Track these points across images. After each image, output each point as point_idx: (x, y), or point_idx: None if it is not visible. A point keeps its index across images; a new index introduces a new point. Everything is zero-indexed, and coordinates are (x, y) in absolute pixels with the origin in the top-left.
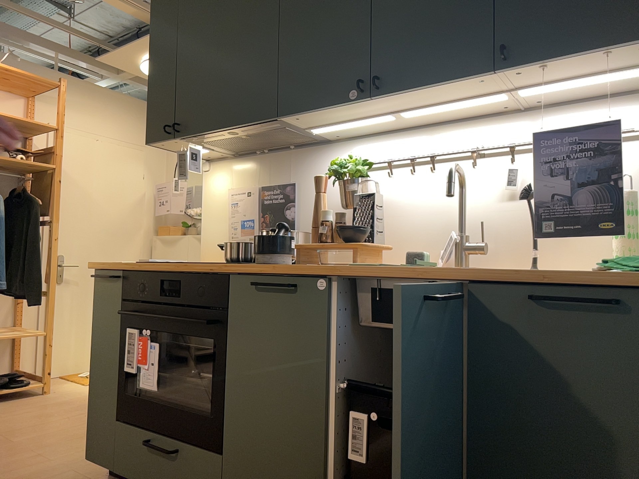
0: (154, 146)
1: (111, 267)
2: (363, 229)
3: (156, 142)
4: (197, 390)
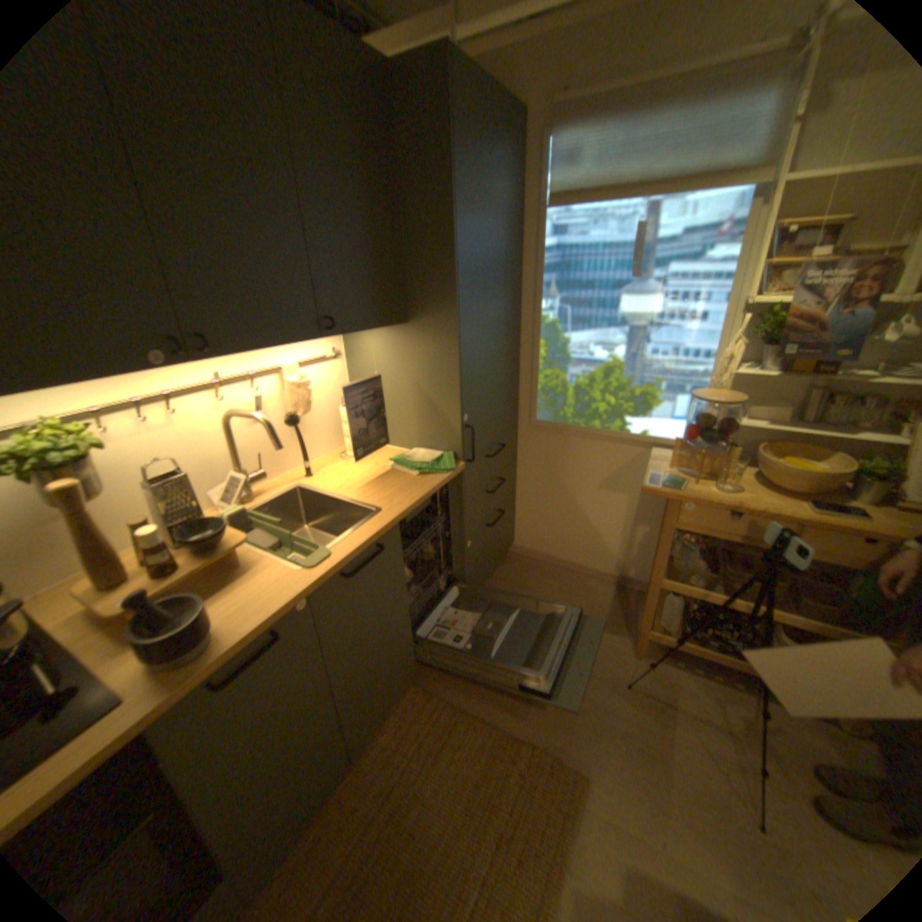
0: None
1: None
2: (212, 525)
3: None
4: None
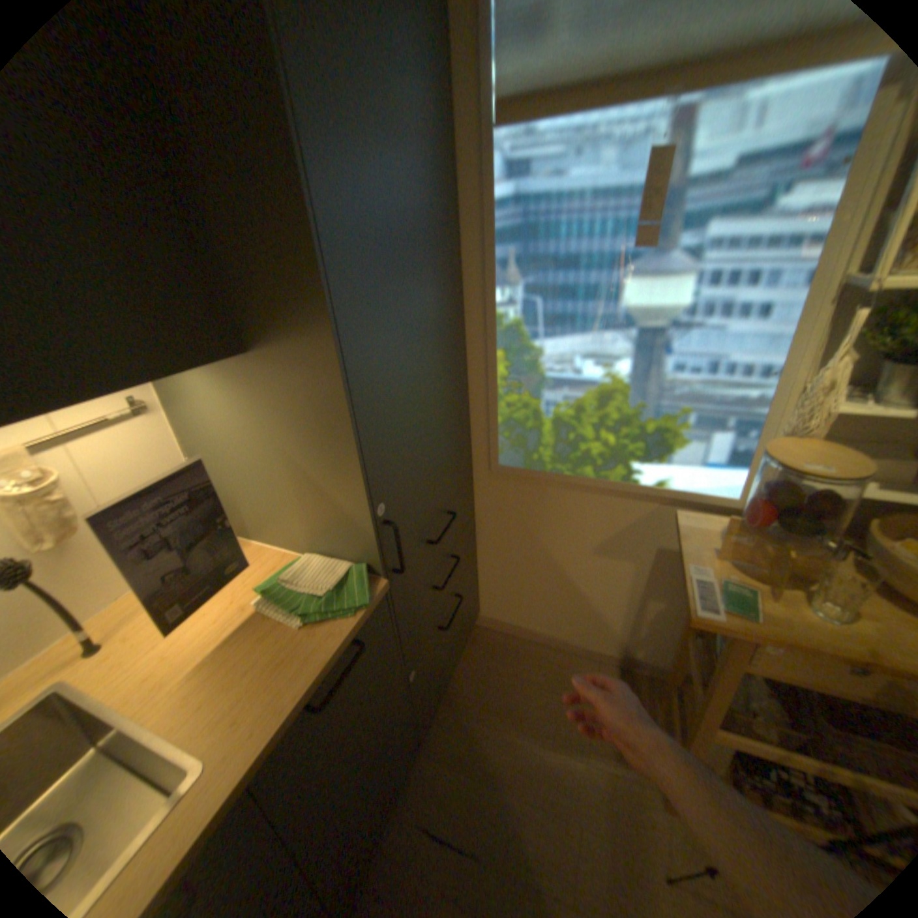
0: None
1: None
2: None
3: None
4: None
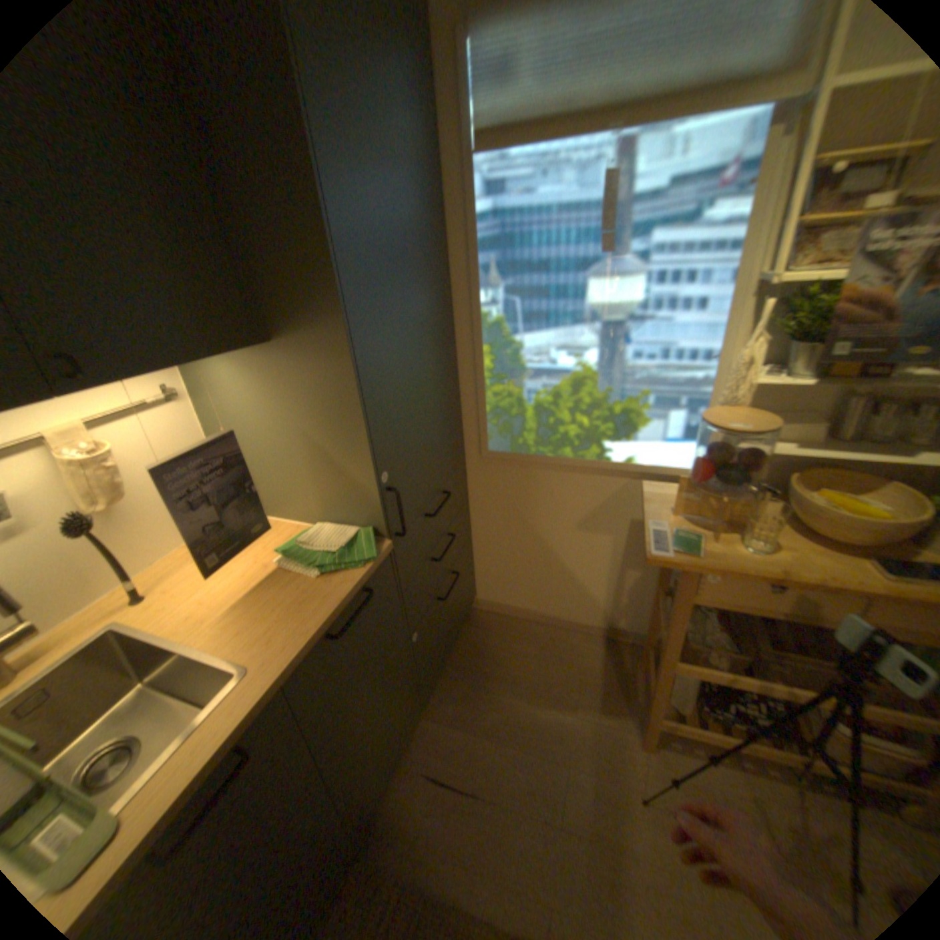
0: None
1: None
2: None
3: None
4: None
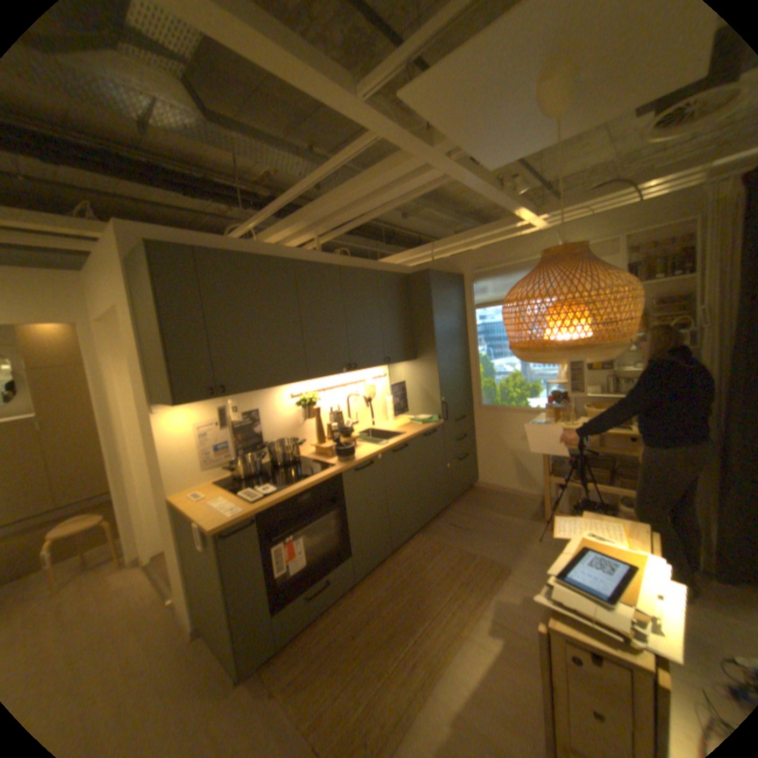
0: (175, 407)
1: (244, 518)
2: (348, 429)
3: (186, 403)
4: (321, 545)
